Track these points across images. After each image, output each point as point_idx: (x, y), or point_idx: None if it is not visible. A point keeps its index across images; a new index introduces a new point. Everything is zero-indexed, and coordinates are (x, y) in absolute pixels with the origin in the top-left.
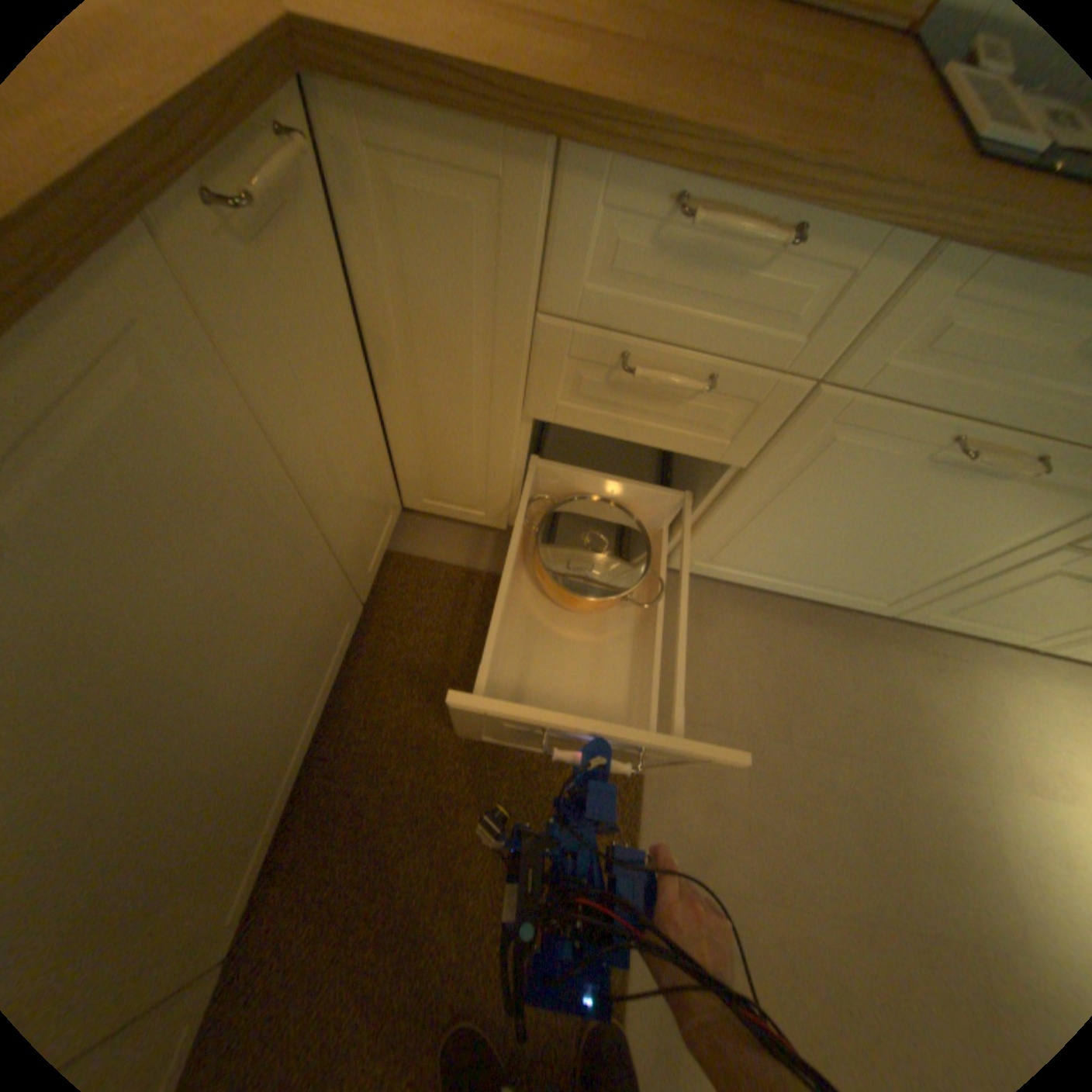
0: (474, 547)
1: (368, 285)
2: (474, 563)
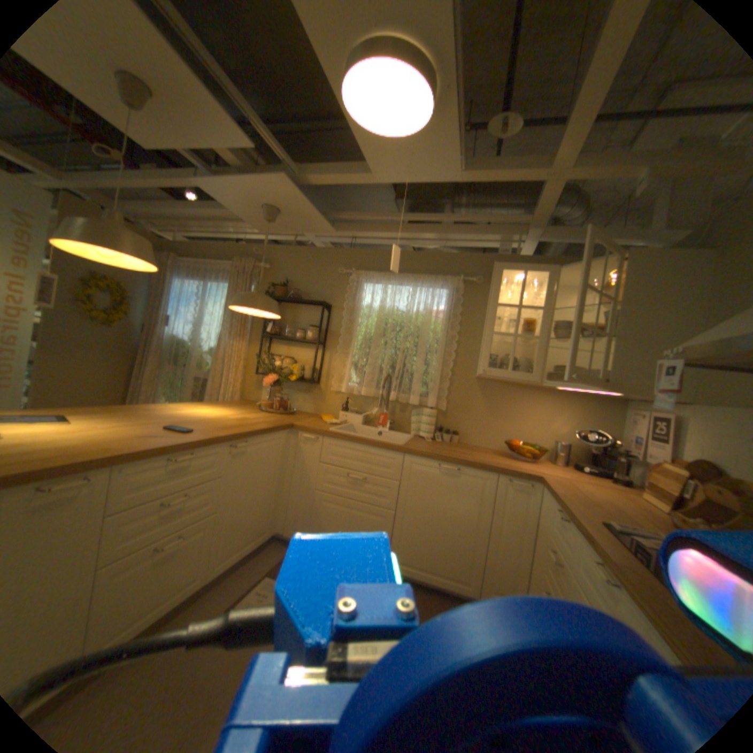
0: None
1: (540, 522)
2: None
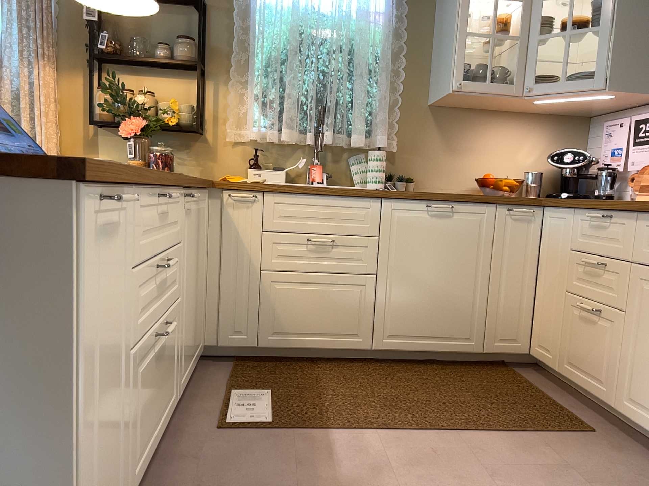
0: (544, 384)
1: (543, 248)
2: (536, 385)
